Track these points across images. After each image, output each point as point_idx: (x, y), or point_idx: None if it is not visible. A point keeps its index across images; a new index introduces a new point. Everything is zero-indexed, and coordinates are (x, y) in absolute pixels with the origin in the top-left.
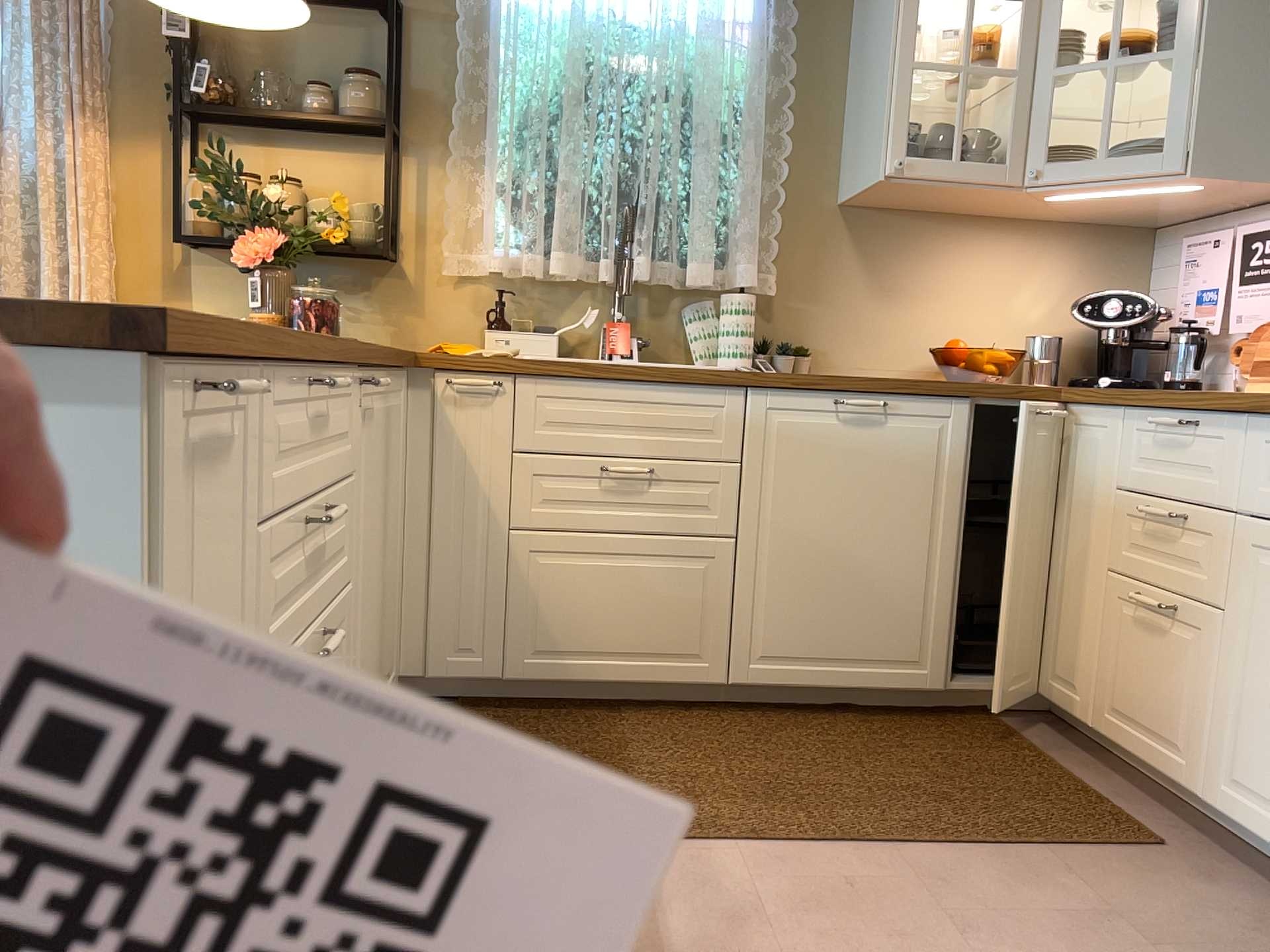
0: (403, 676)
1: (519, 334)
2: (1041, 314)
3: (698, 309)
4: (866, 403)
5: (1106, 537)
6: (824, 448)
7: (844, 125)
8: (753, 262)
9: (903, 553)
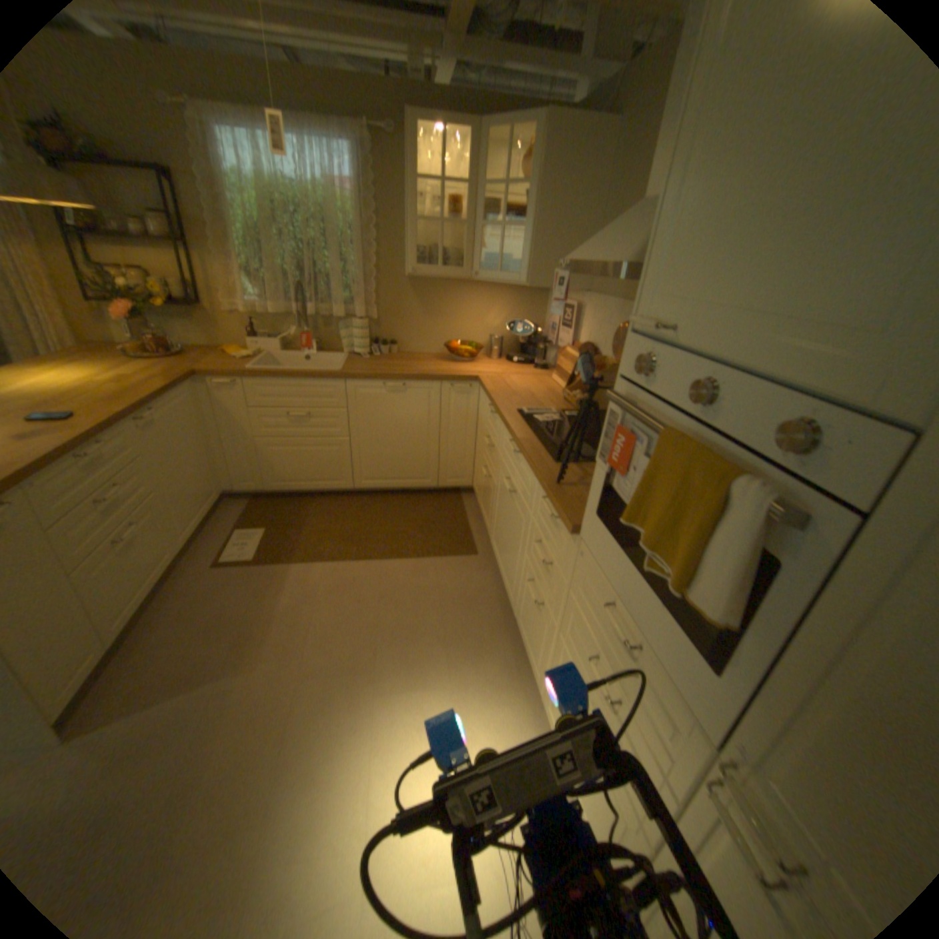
0: (224, 492)
1: (261, 342)
2: (498, 325)
3: (343, 327)
4: (393, 387)
5: (483, 442)
6: (380, 404)
7: (404, 235)
8: (367, 304)
9: (416, 442)
